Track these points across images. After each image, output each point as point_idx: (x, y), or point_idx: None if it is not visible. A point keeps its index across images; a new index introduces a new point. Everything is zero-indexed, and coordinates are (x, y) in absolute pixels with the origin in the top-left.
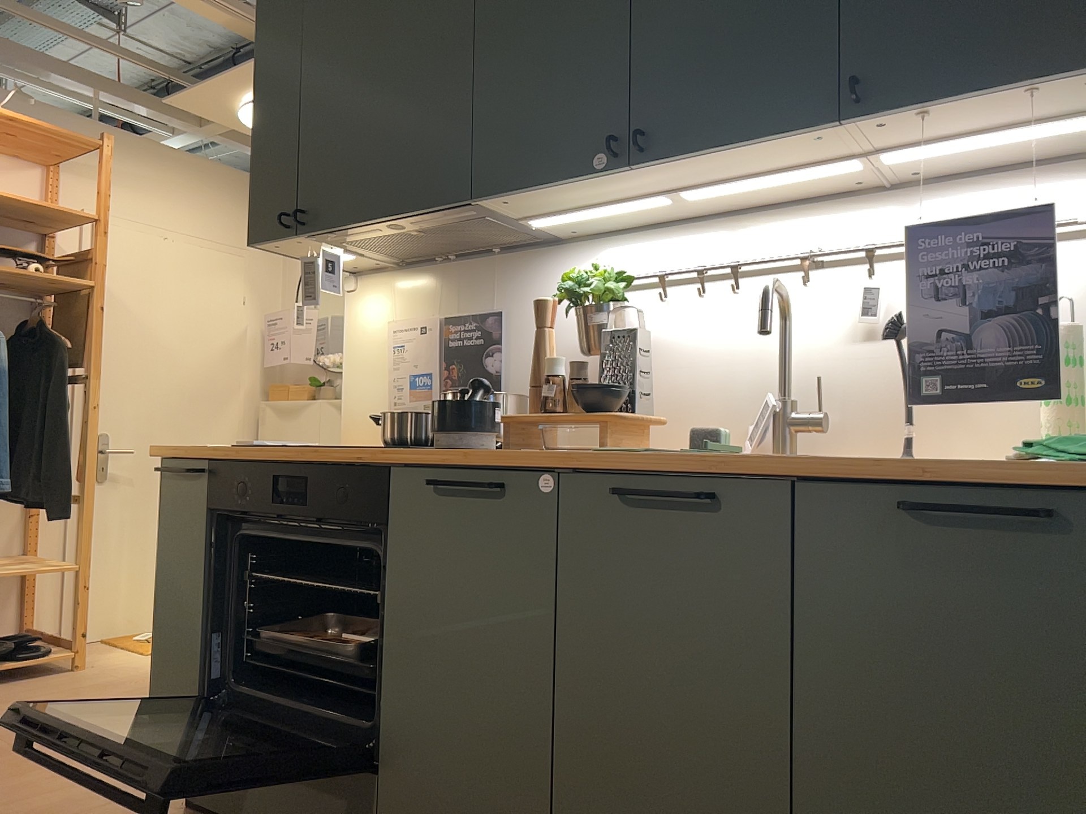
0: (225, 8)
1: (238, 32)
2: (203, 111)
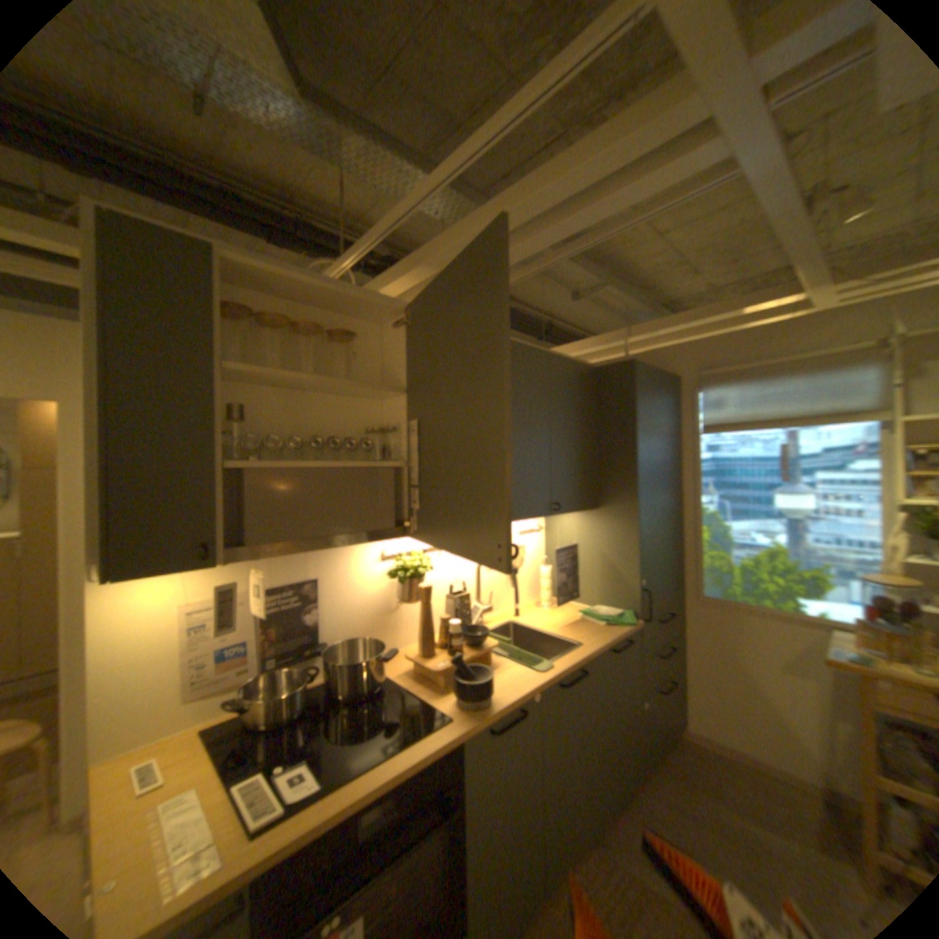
0: None
1: None
2: None
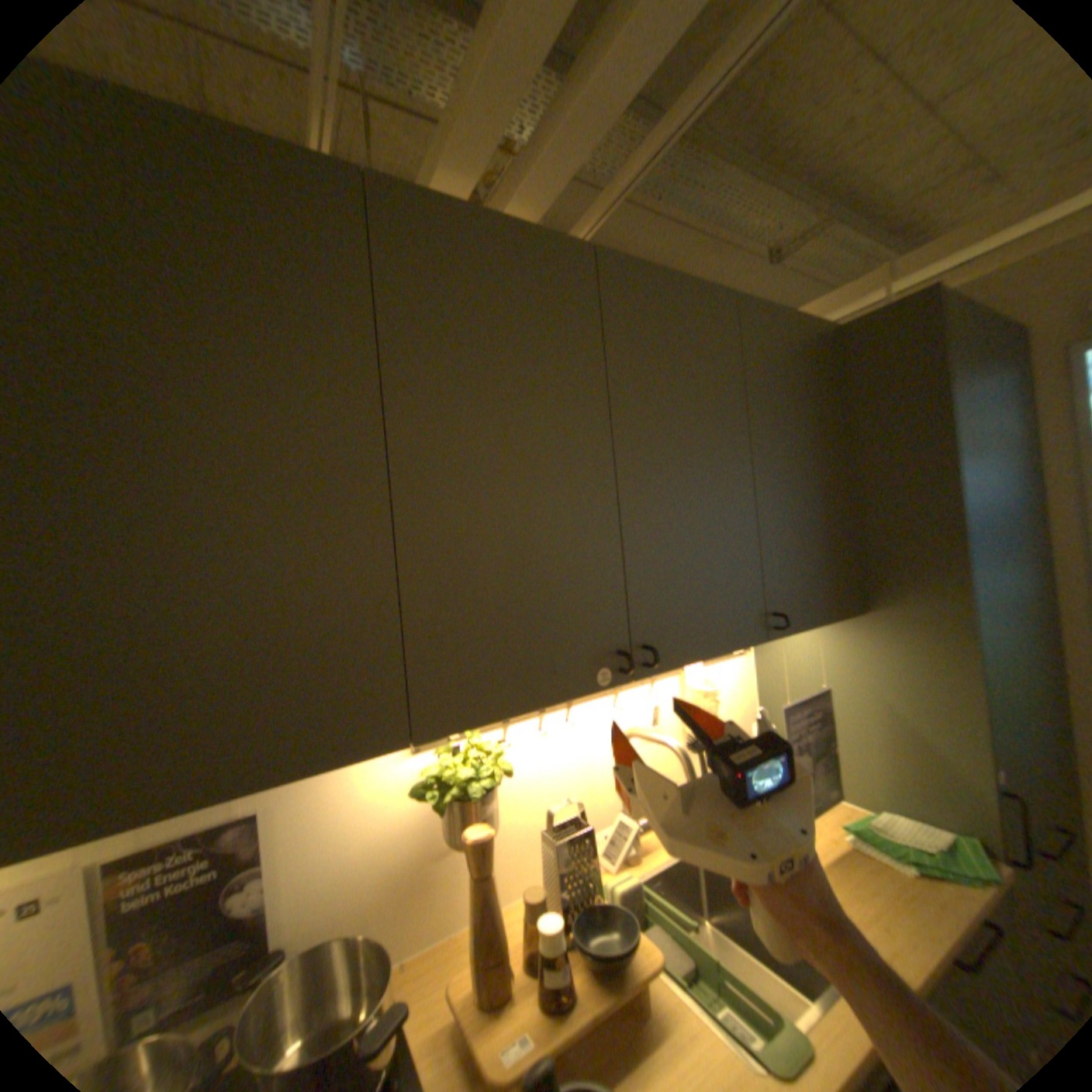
0: None
1: None
2: None
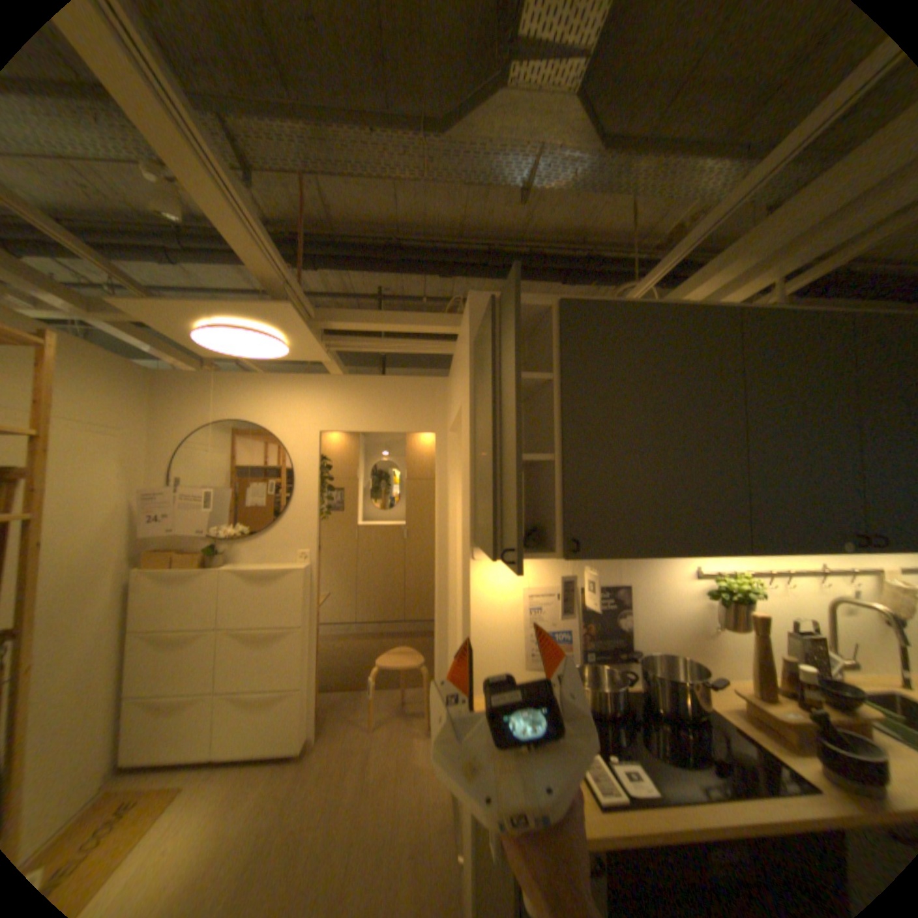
0: (267, 251)
1: (257, 270)
2: (149, 315)
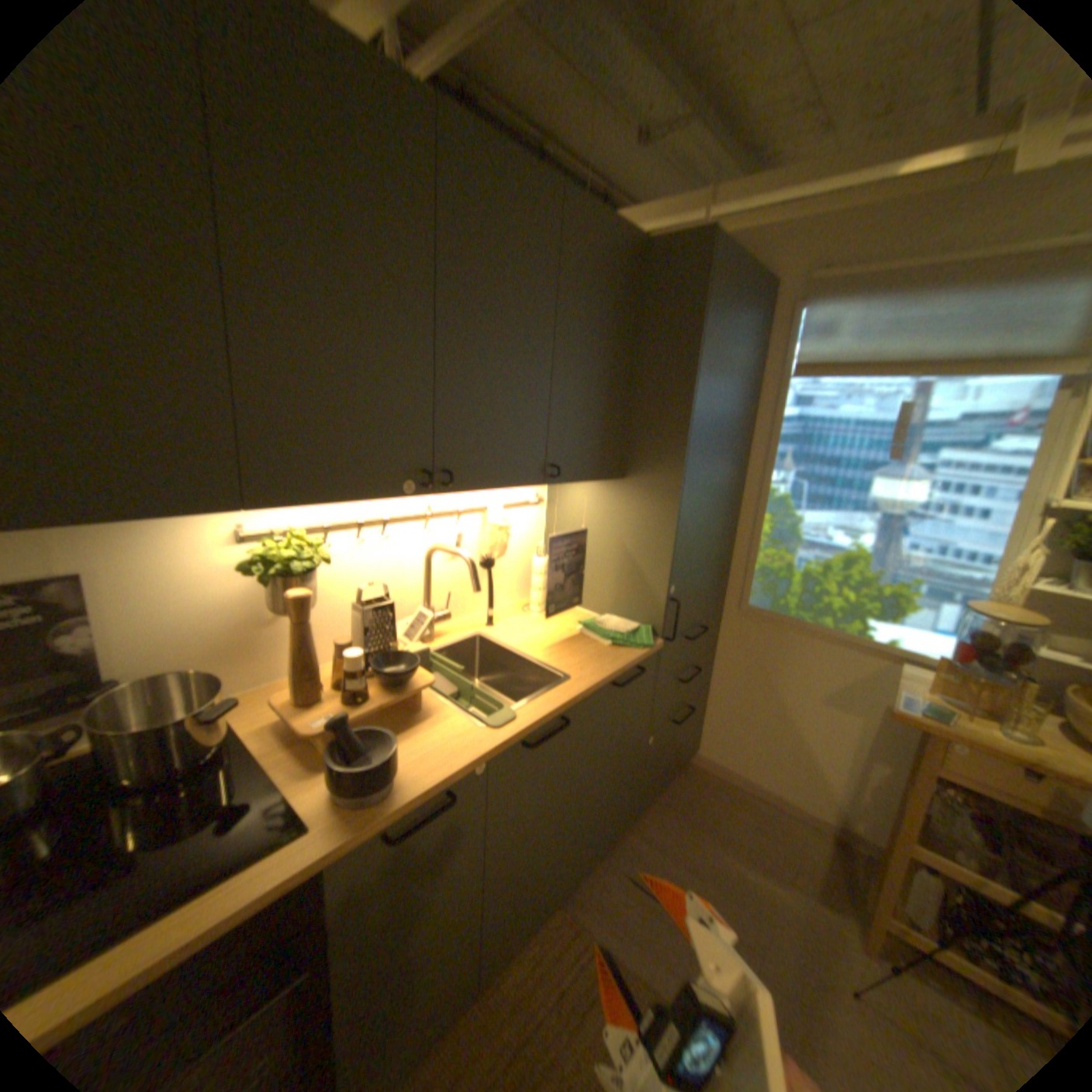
0: None
1: None
2: None
